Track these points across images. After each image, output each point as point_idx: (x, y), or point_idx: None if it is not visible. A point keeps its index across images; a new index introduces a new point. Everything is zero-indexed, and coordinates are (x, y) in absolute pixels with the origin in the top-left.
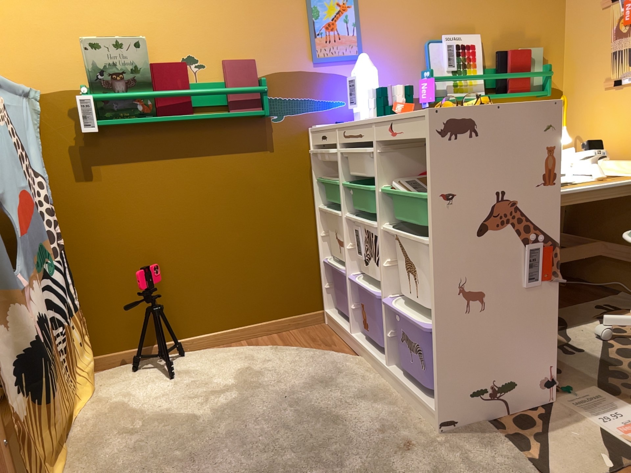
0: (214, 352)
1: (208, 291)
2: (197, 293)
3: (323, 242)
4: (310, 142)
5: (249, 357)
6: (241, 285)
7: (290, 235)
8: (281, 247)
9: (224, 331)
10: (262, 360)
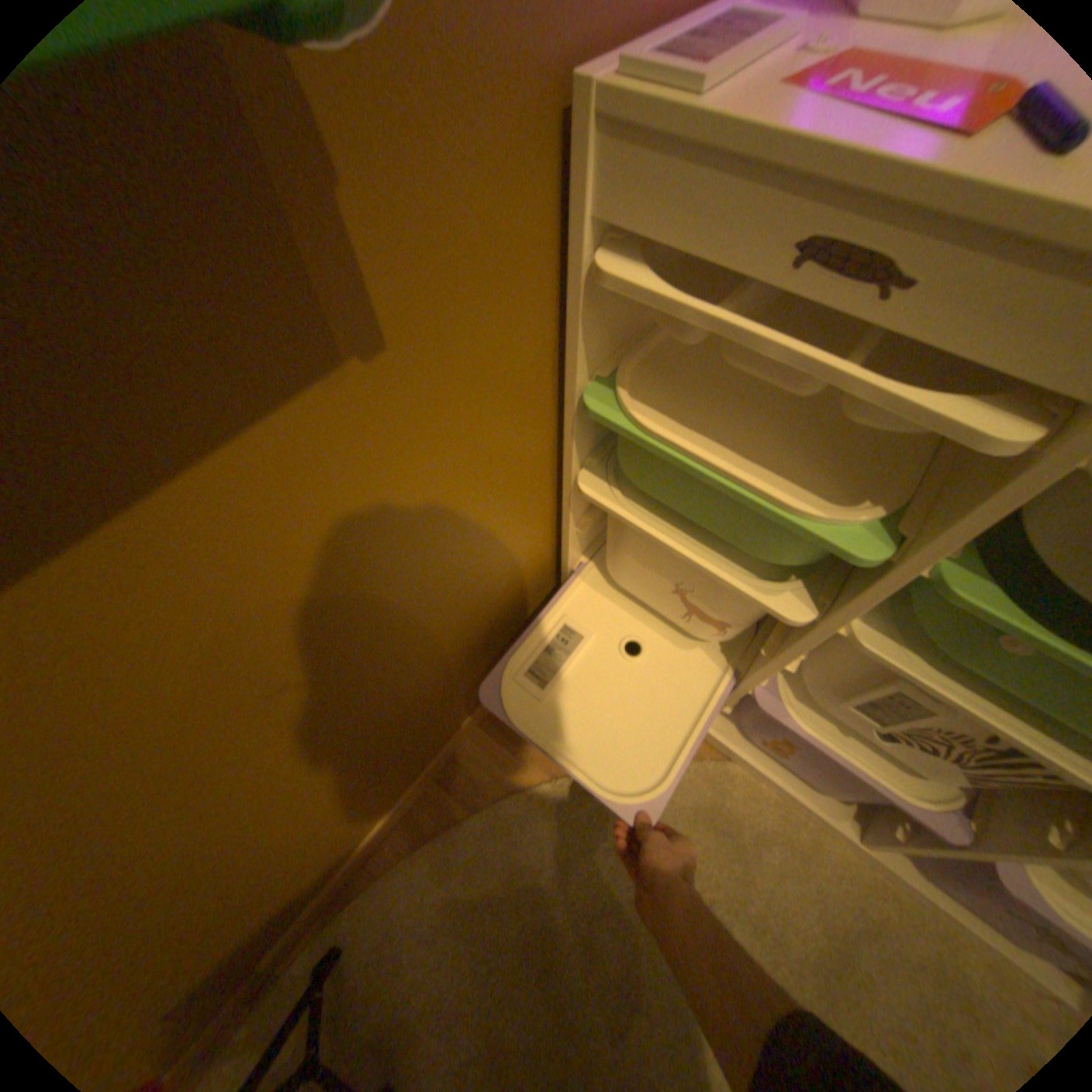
0: (408, 892)
1: (318, 842)
2: (288, 876)
3: (578, 537)
4: (579, 204)
5: (510, 873)
6: (399, 751)
7: (496, 578)
8: (477, 617)
9: (389, 814)
10: (550, 875)
